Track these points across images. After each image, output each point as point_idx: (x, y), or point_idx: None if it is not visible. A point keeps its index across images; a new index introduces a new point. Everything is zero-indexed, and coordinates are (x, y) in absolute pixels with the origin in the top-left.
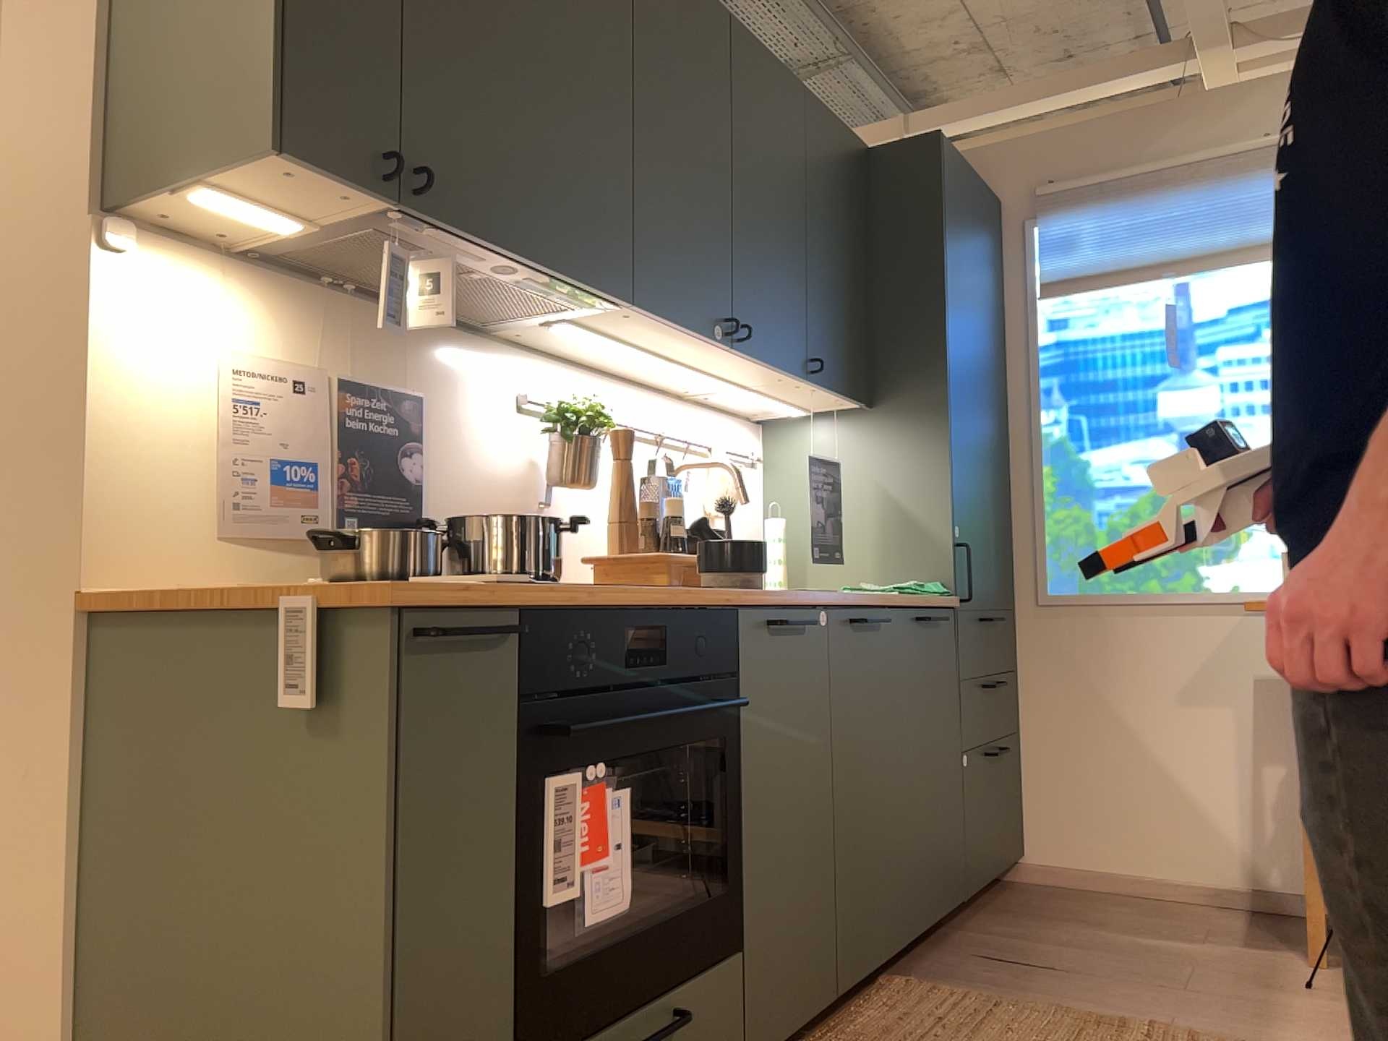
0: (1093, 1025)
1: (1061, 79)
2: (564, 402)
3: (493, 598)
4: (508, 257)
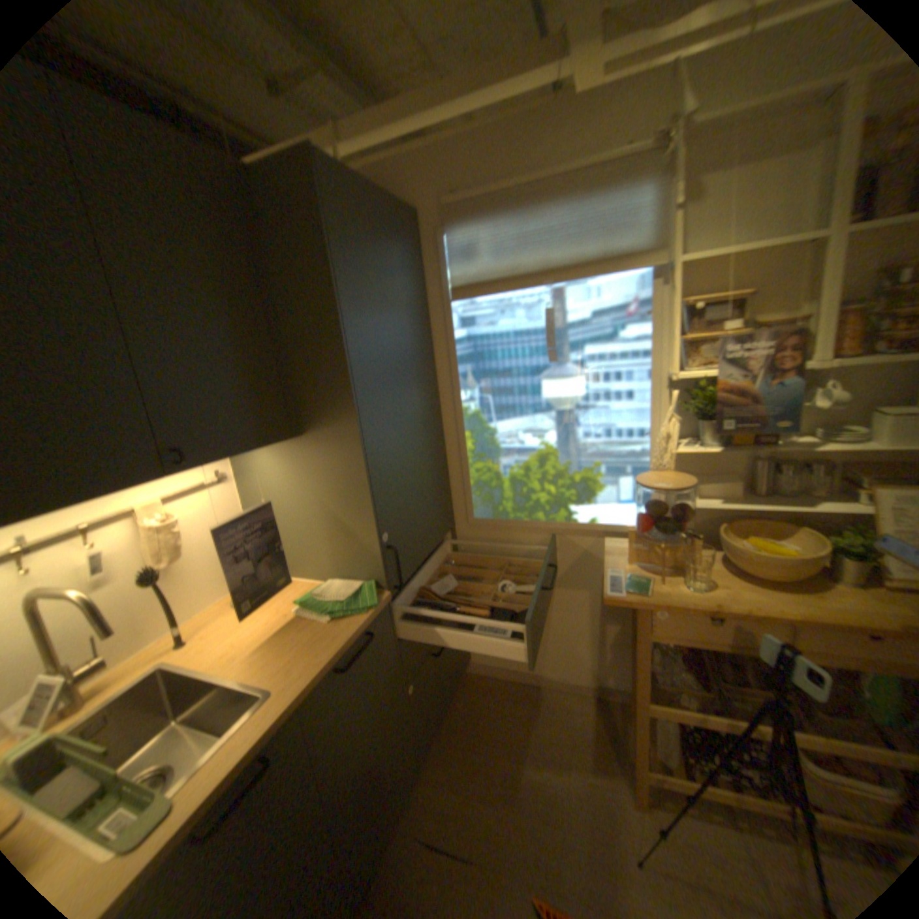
0: None
1: (459, 78)
2: None
3: None
4: None
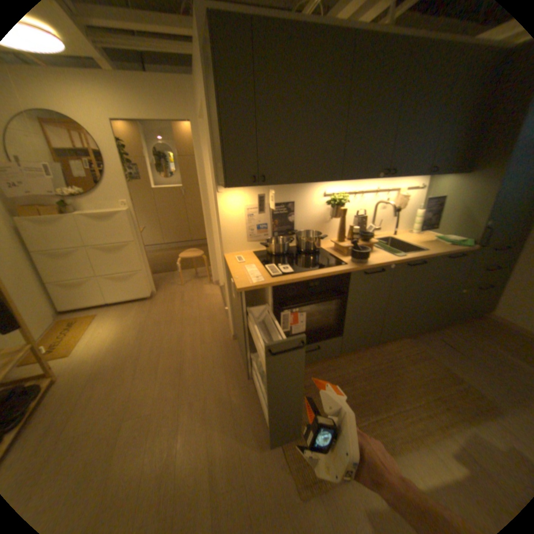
0: (451, 378)
1: None
2: (334, 196)
3: (264, 286)
4: (294, 183)
